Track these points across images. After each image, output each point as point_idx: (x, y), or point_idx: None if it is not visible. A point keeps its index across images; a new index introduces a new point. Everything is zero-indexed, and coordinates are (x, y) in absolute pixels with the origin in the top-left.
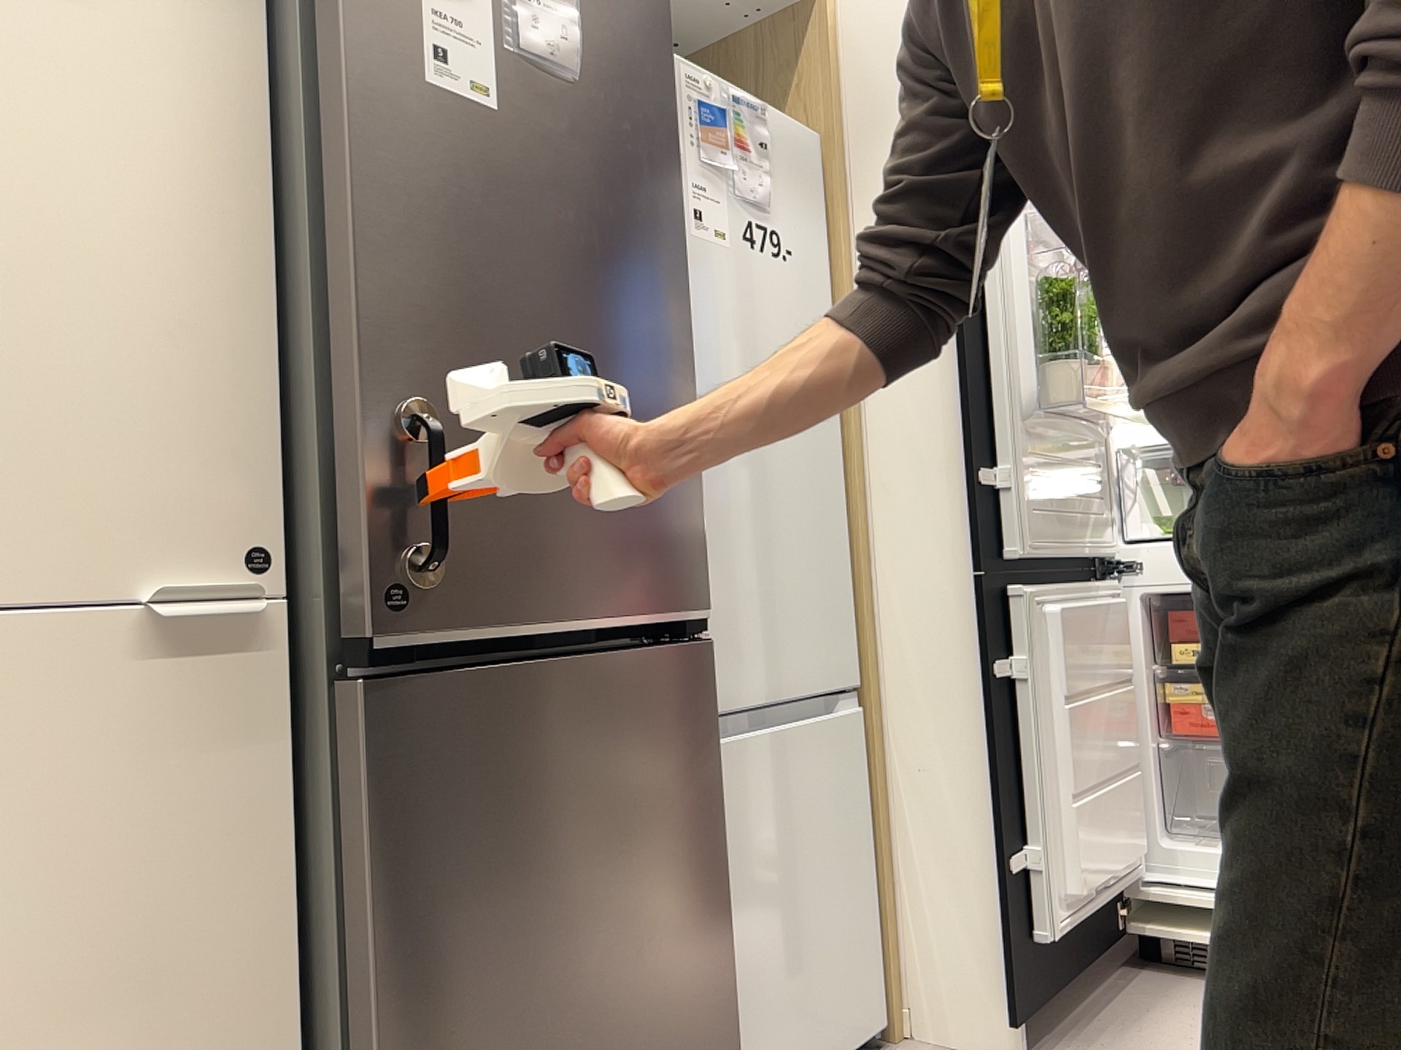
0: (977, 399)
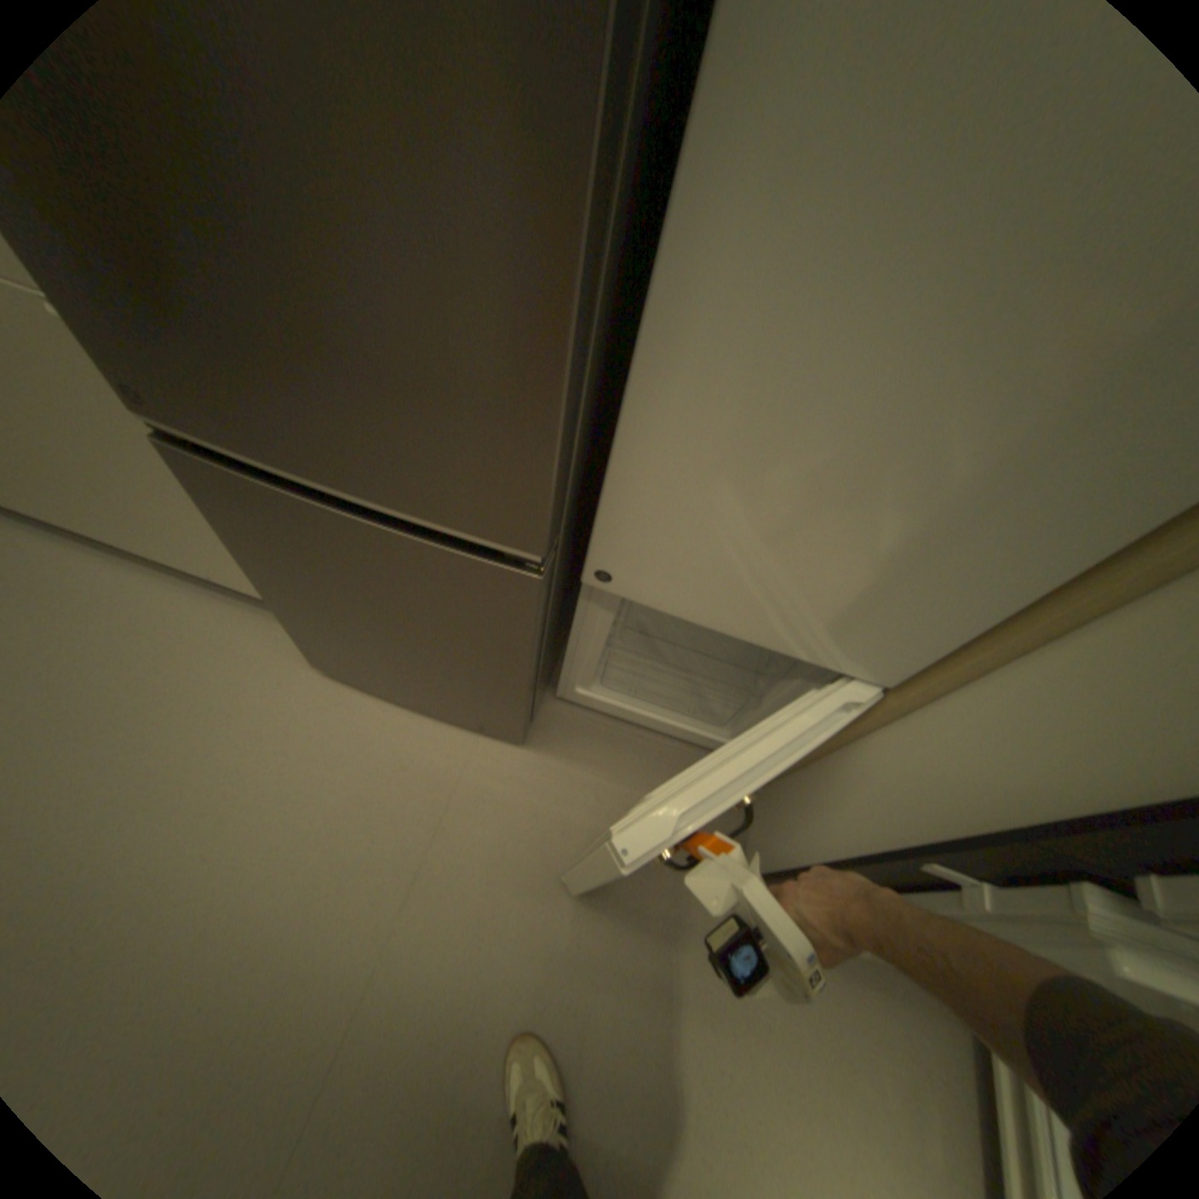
0: None
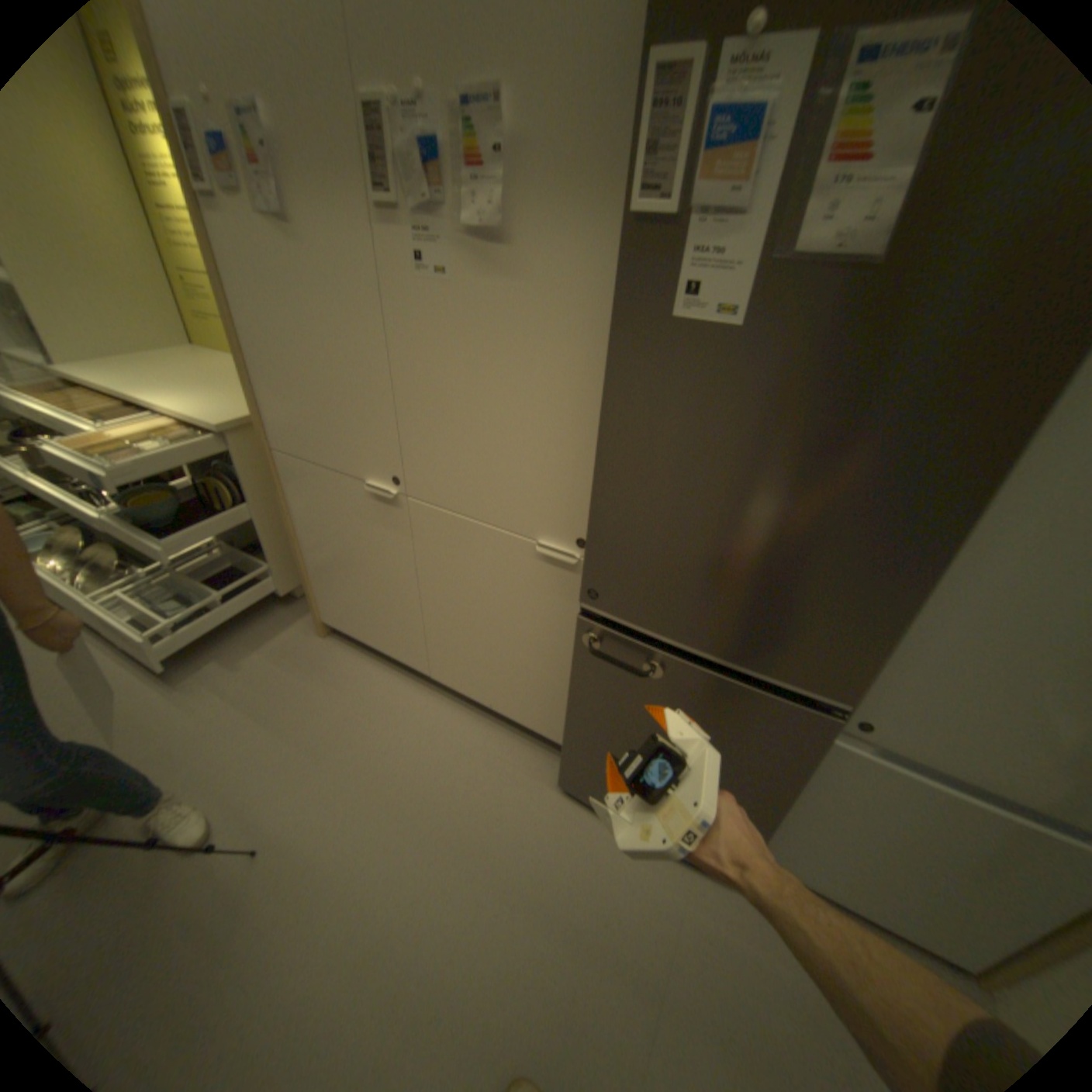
0: None
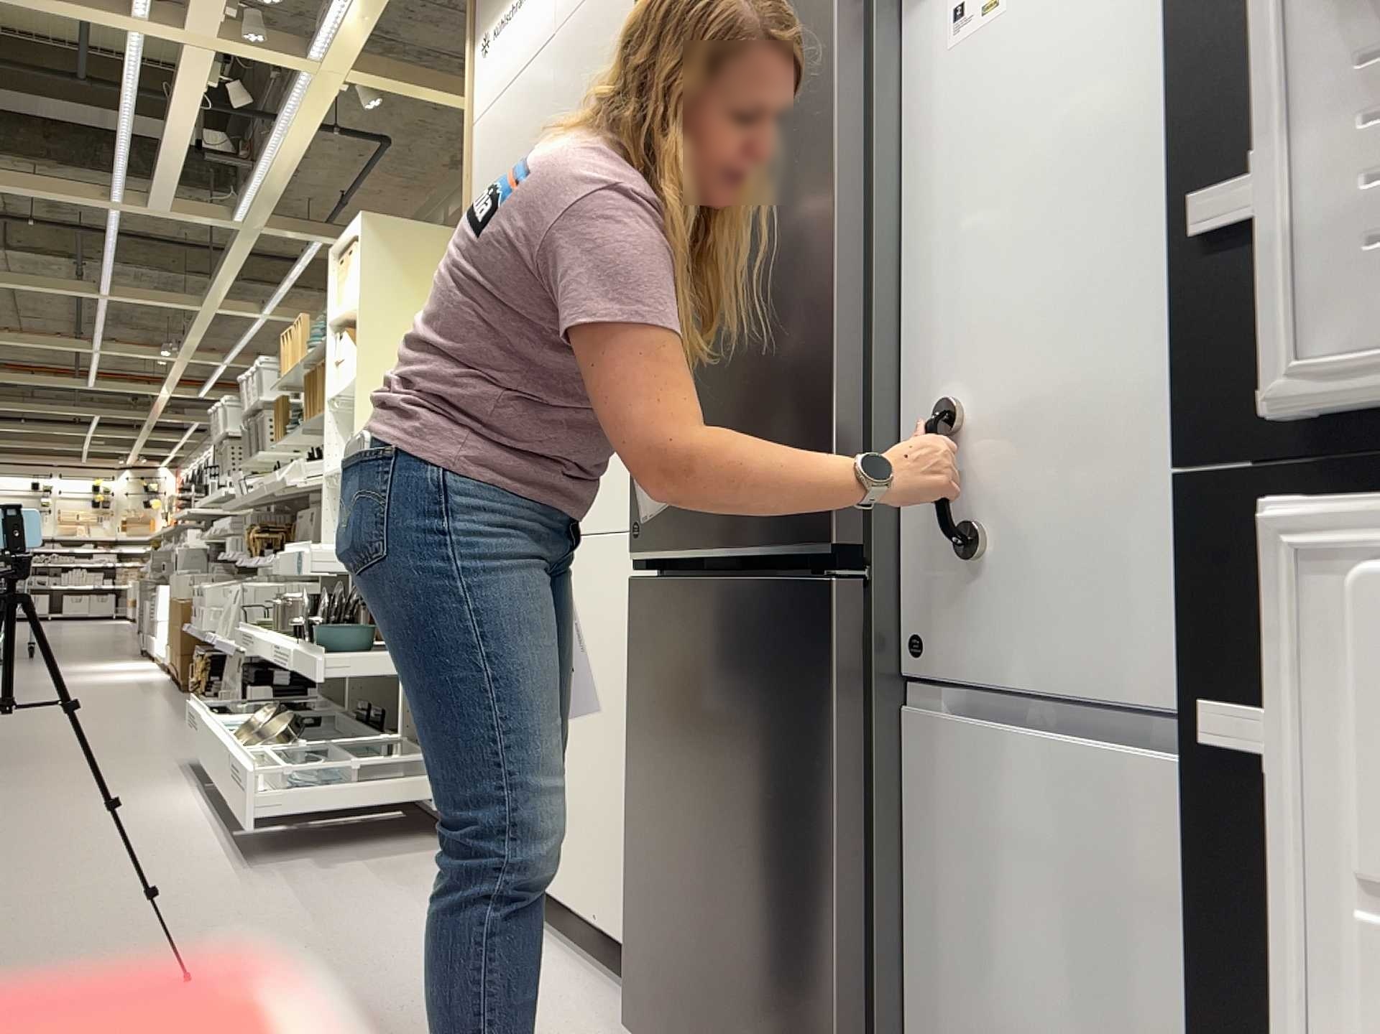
0: (1236, 5)
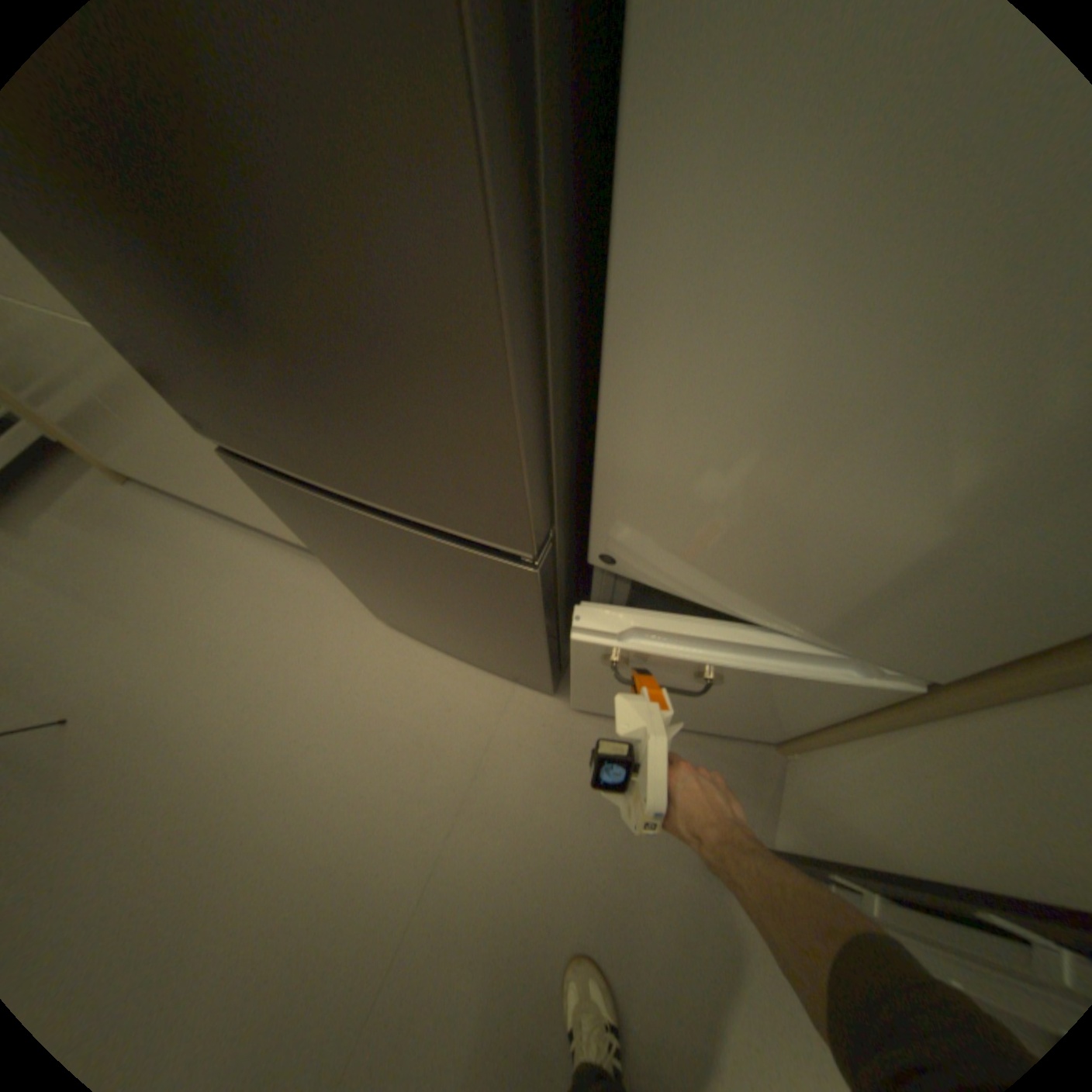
0: None
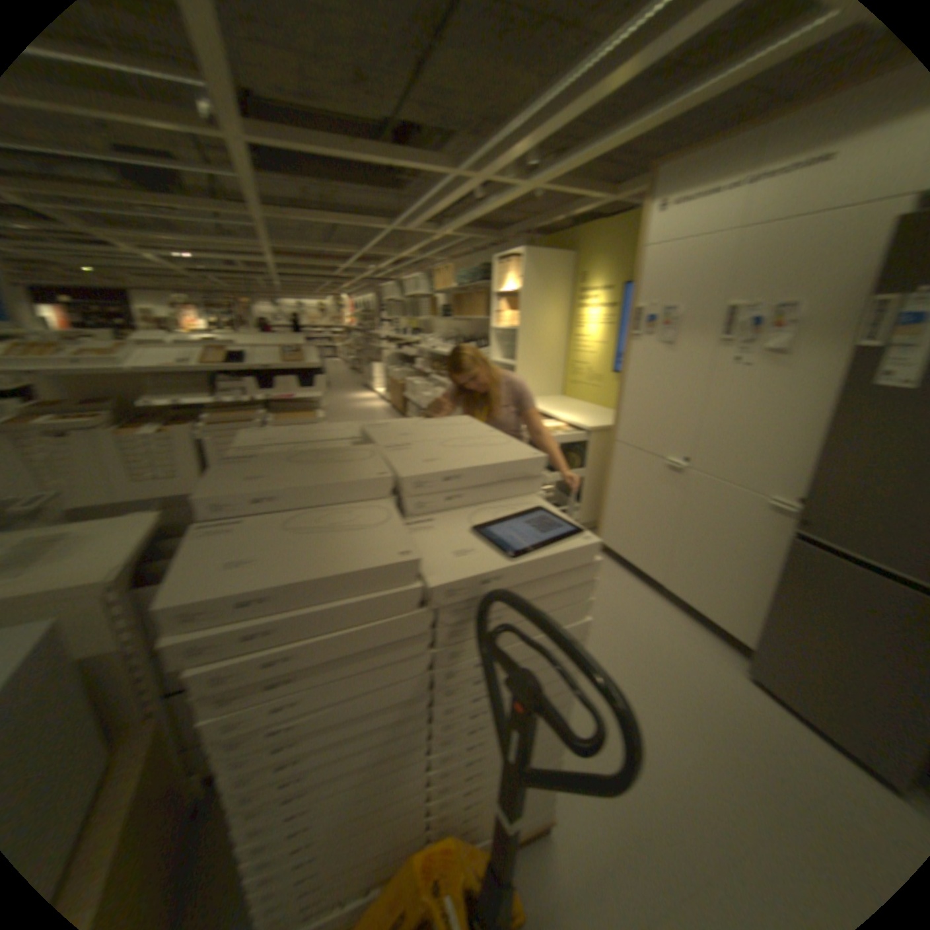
0: None
